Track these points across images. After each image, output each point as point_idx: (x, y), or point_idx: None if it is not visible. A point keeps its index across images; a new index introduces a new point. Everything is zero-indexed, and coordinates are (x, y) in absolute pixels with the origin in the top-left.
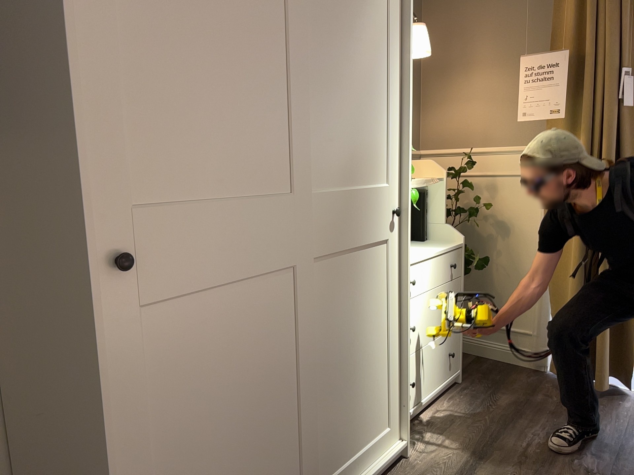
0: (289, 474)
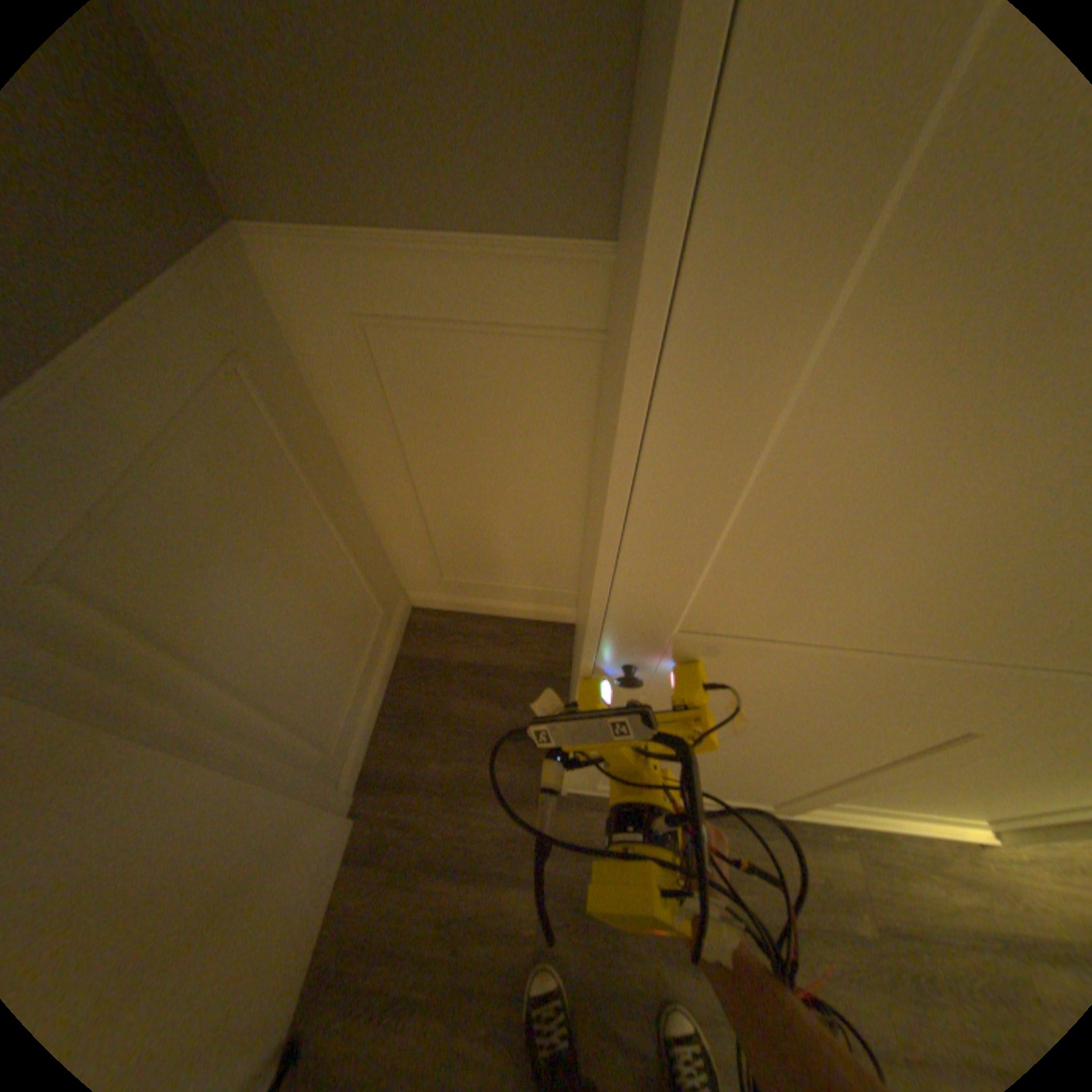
0: (777, 796)
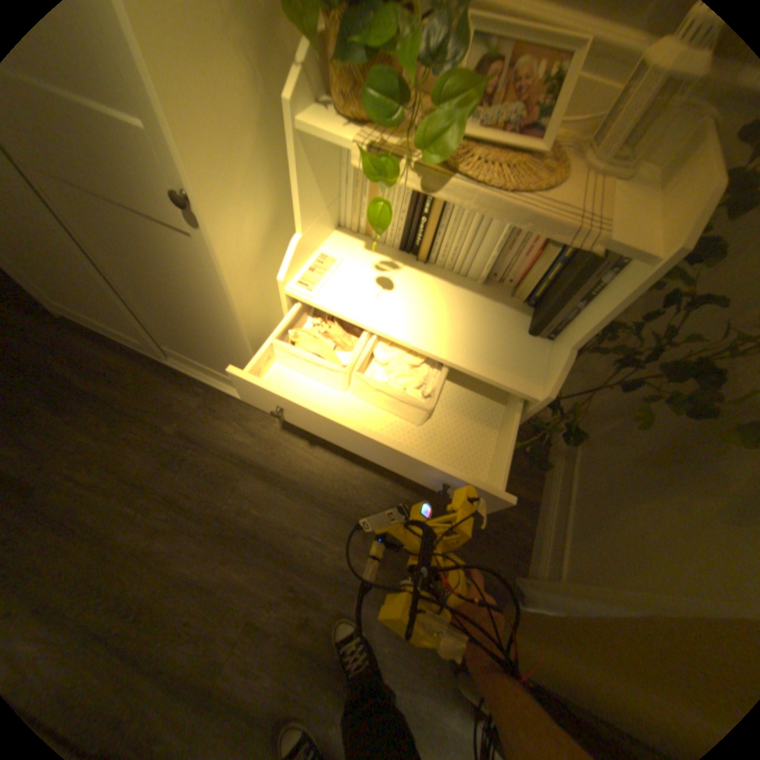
0: (114, 318)
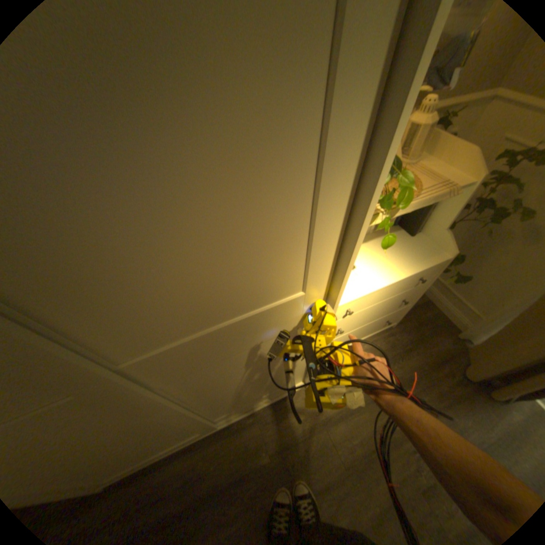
0: (181, 435)
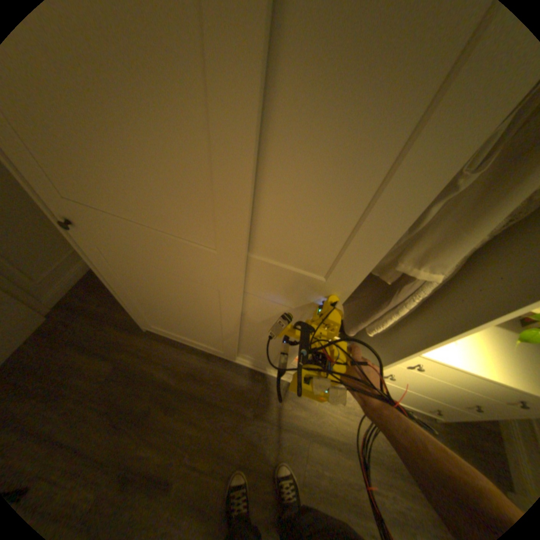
0: (215, 341)
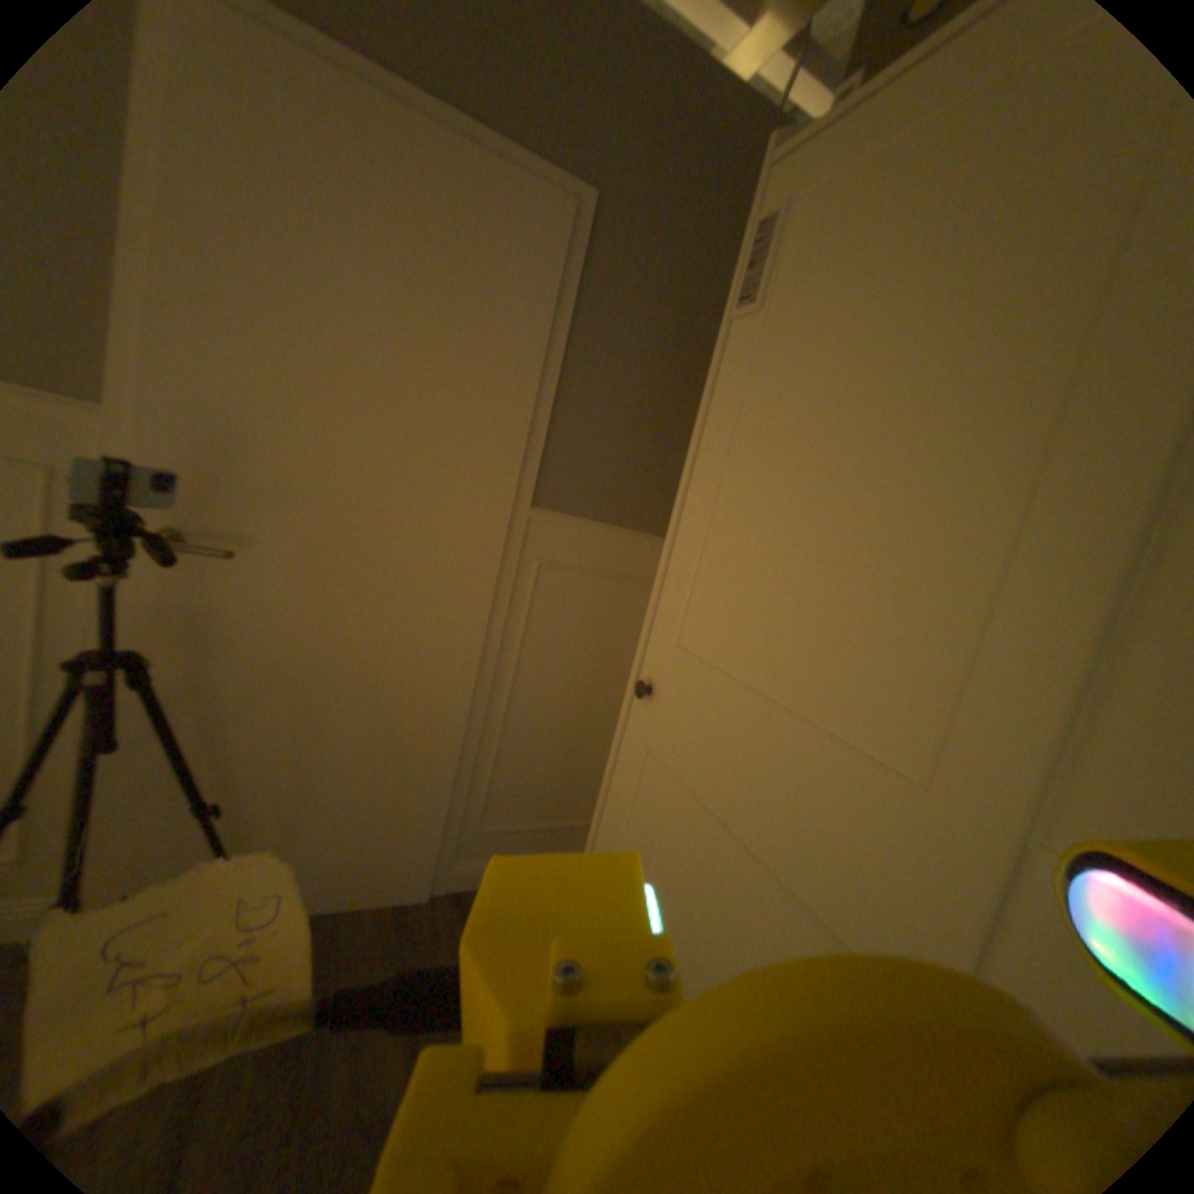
0: None
